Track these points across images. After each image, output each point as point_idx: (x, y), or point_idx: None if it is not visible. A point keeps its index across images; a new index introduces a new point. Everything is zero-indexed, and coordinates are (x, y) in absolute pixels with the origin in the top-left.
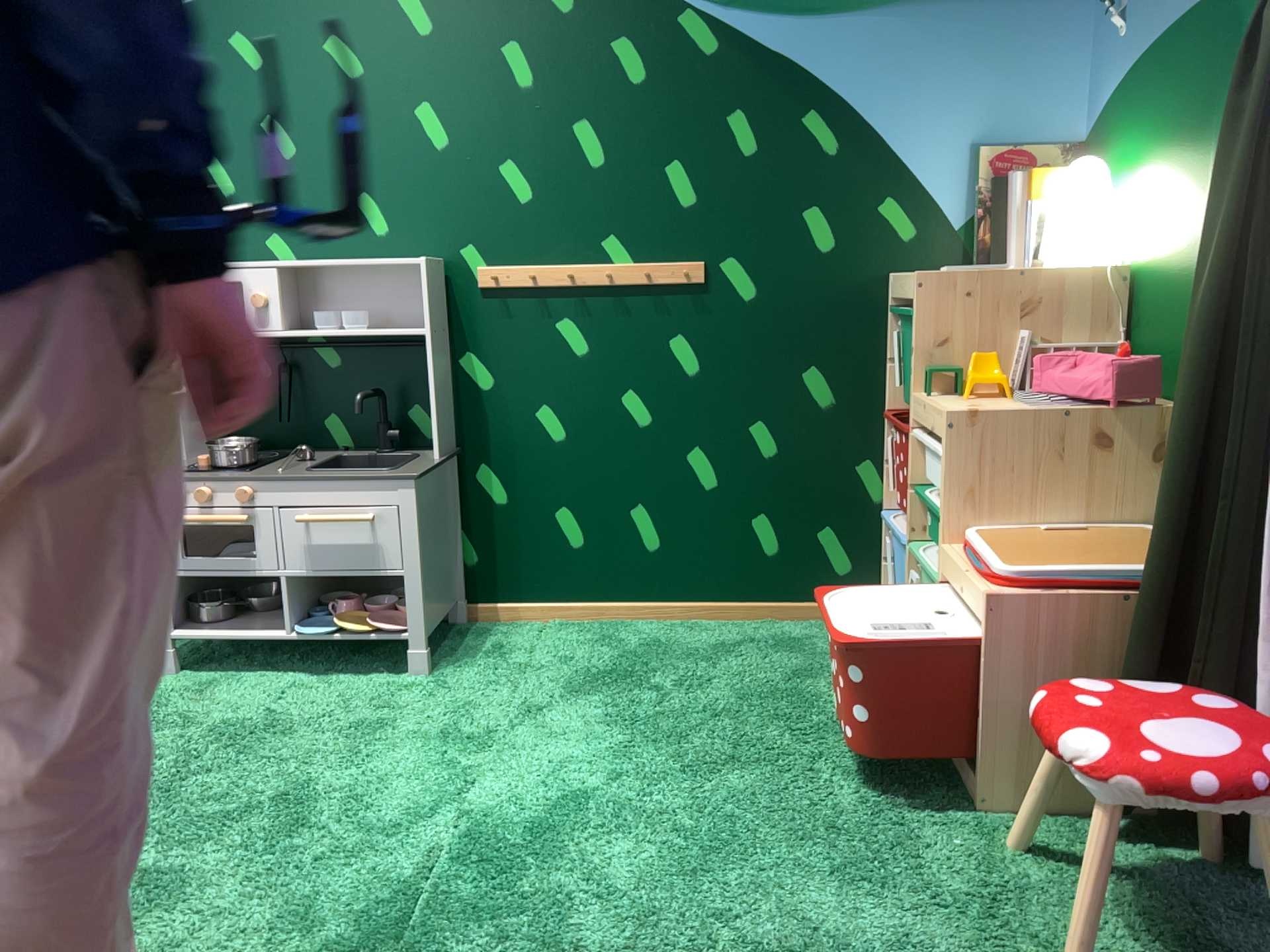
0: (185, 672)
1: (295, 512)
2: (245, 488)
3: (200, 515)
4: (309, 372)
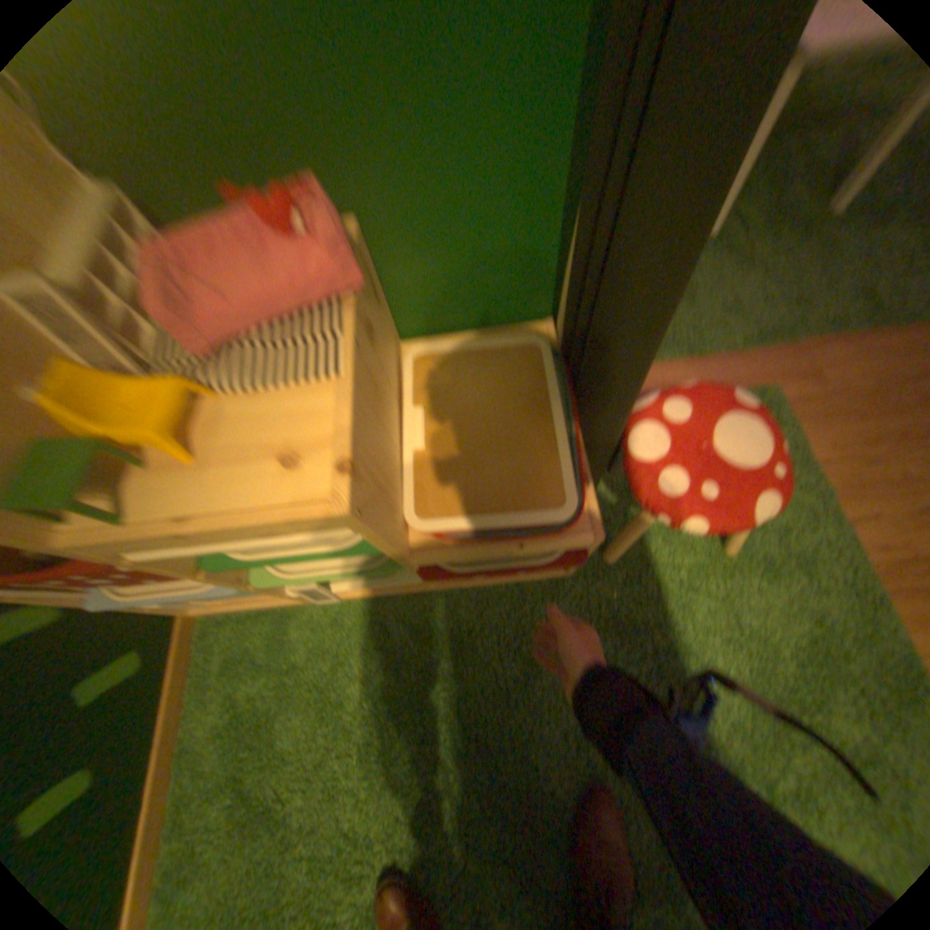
0: None
1: None
2: None
3: None
4: None
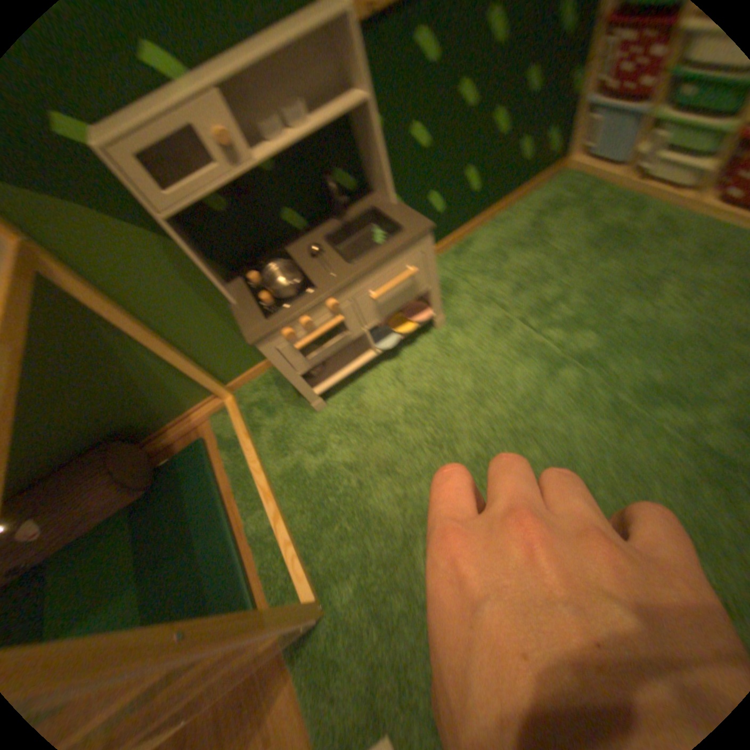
0: (327, 399)
1: (367, 293)
2: (330, 300)
3: (311, 333)
4: (253, 182)
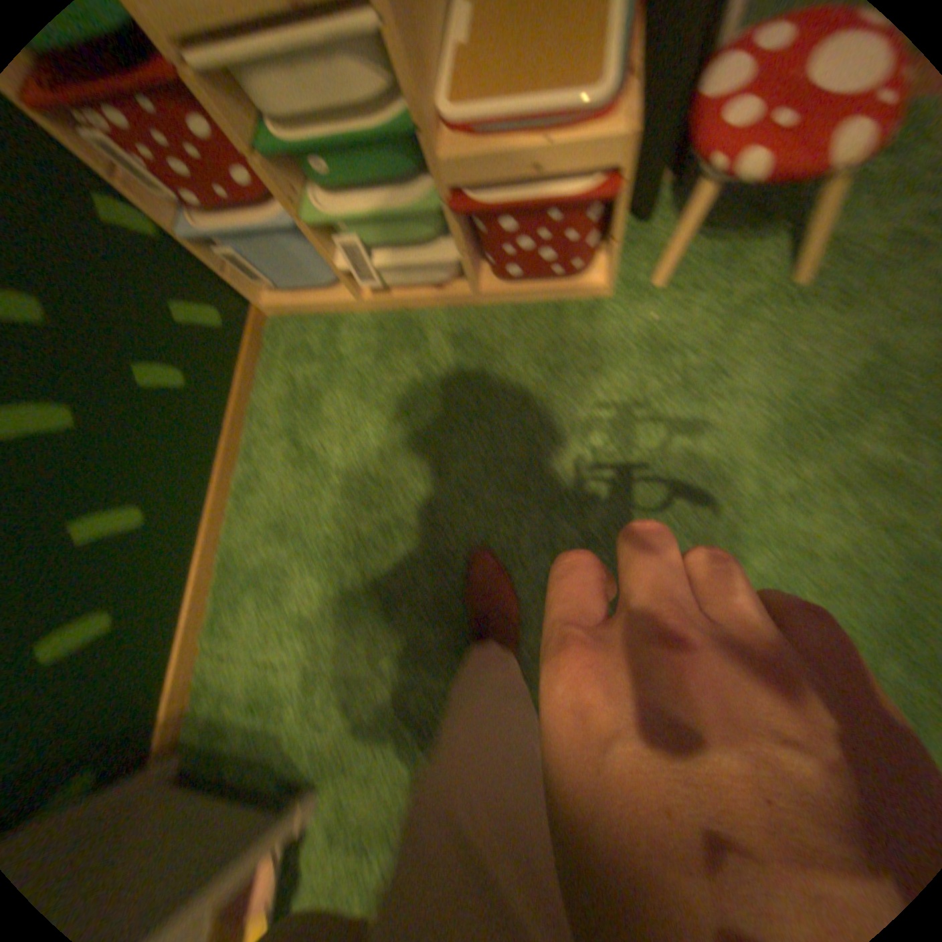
0: None
1: None
2: None
3: None
4: None
